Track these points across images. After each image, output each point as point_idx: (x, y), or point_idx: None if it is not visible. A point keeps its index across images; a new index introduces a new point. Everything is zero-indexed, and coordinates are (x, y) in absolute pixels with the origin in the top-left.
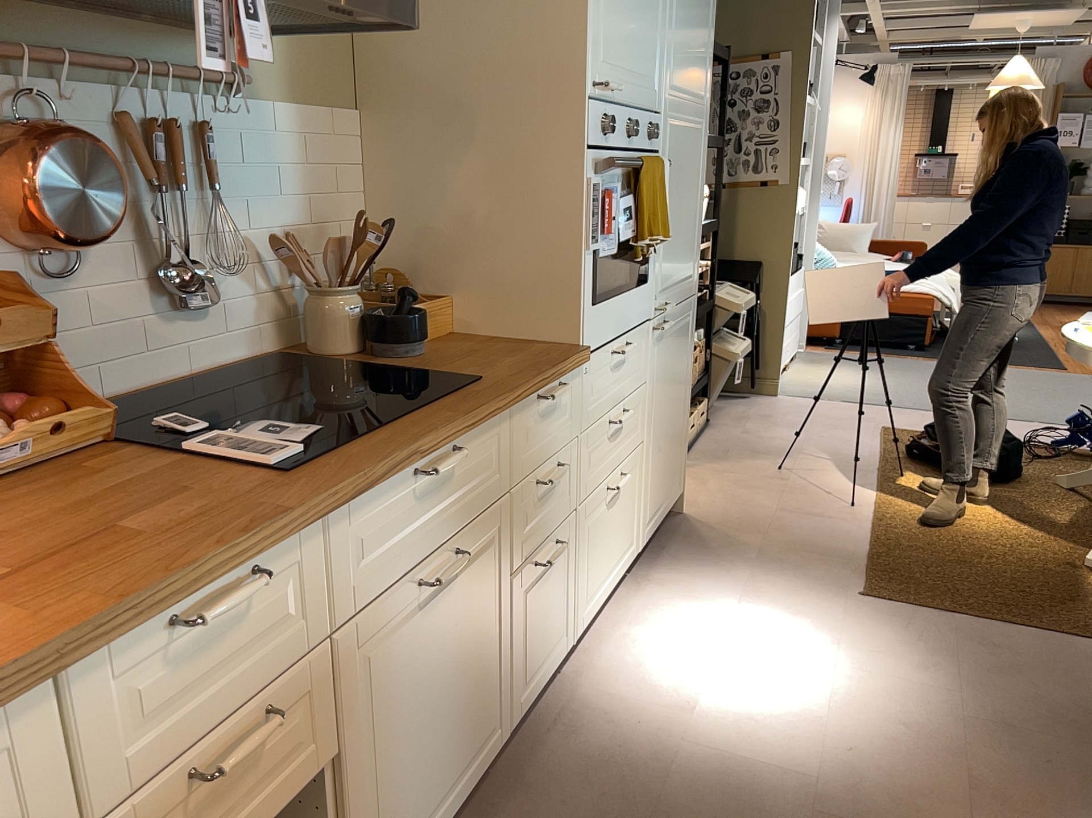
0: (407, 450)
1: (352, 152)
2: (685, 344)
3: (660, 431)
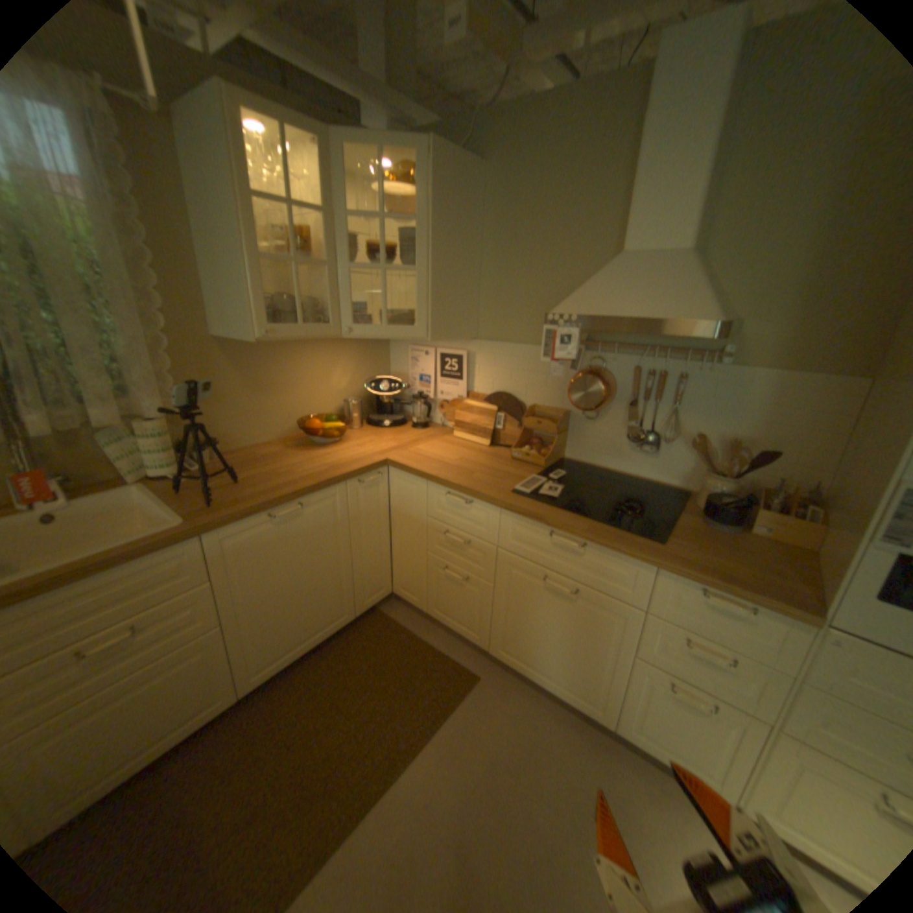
0: (543, 518)
1: (841, 406)
2: None
3: None
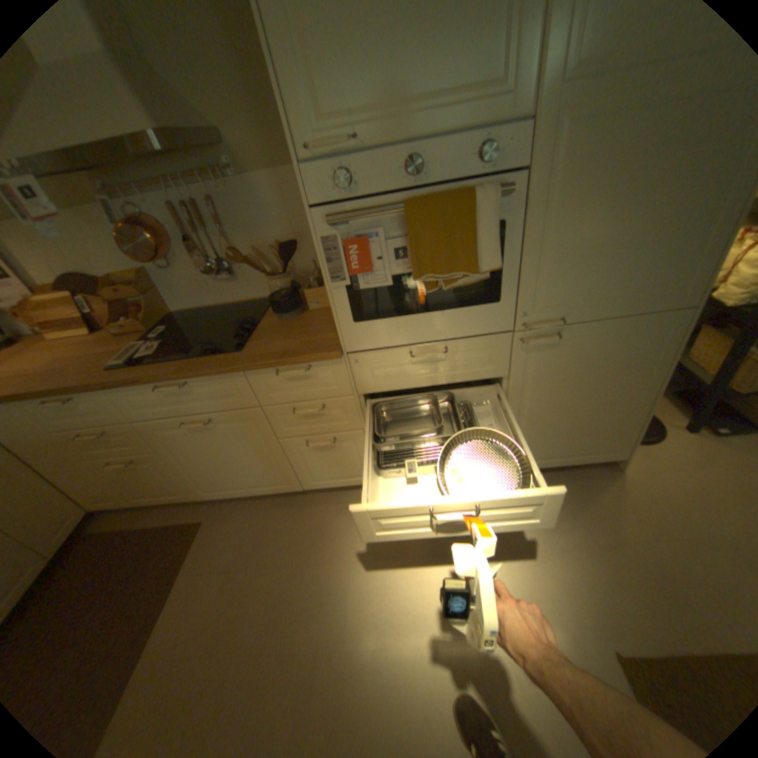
0: (137, 379)
1: None
2: (637, 355)
3: (547, 413)
